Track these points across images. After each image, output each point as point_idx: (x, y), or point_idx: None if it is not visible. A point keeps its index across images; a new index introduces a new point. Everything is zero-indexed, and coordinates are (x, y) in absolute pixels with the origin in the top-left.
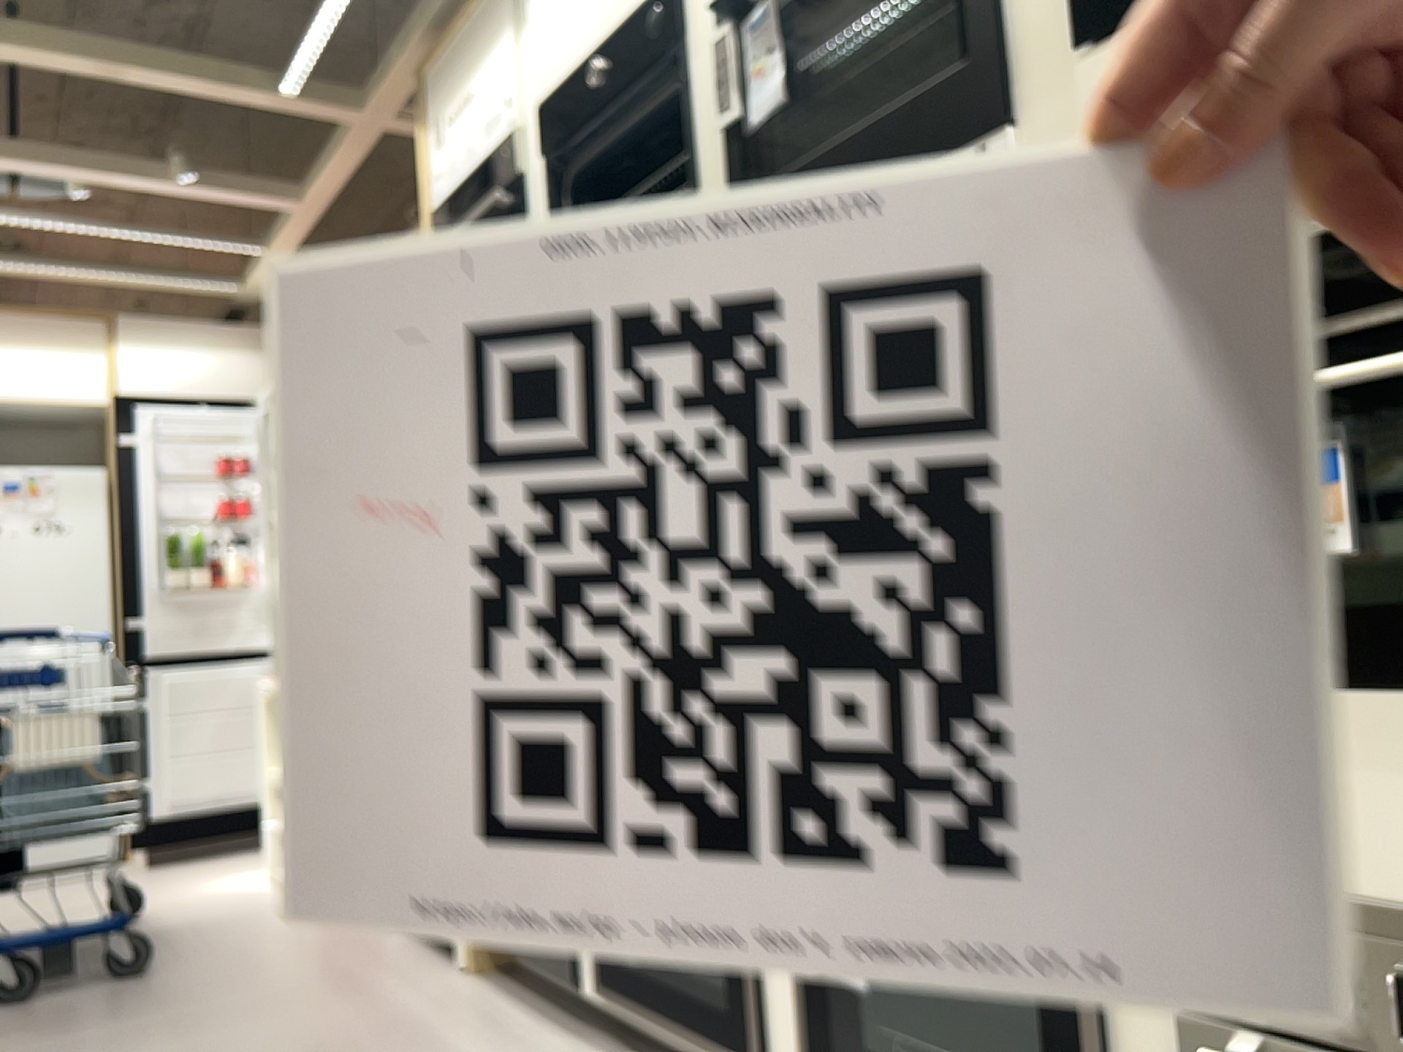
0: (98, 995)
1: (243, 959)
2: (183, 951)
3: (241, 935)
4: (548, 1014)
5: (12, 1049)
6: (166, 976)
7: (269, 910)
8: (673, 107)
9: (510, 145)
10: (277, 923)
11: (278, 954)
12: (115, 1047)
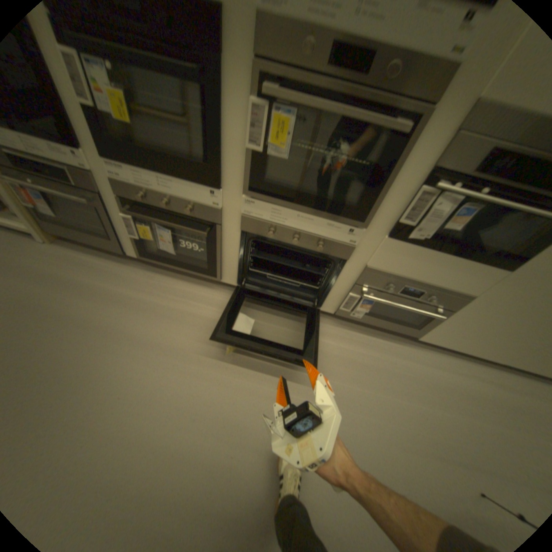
0: None
1: None
2: None
3: None
4: (105, 256)
5: None
6: None
7: None
8: None
9: None
10: None
11: None
12: None
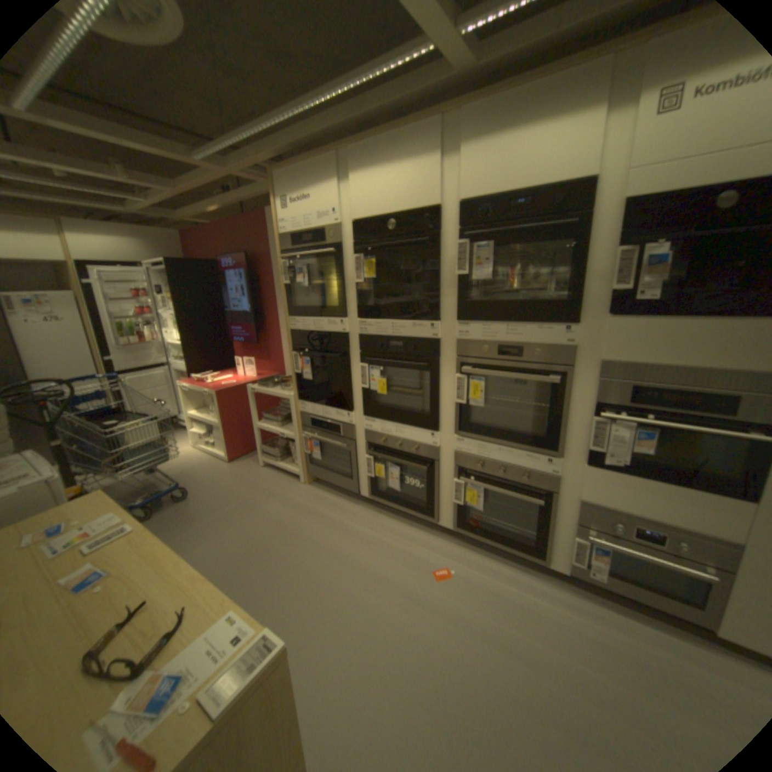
0: (177, 512)
1: (219, 488)
2: (191, 487)
3: (207, 477)
4: (343, 498)
5: (167, 541)
6: (195, 499)
7: (206, 464)
8: (431, 255)
9: (335, 231)
10: (215, 469)
11: (230, 484)
12: (207, 533)
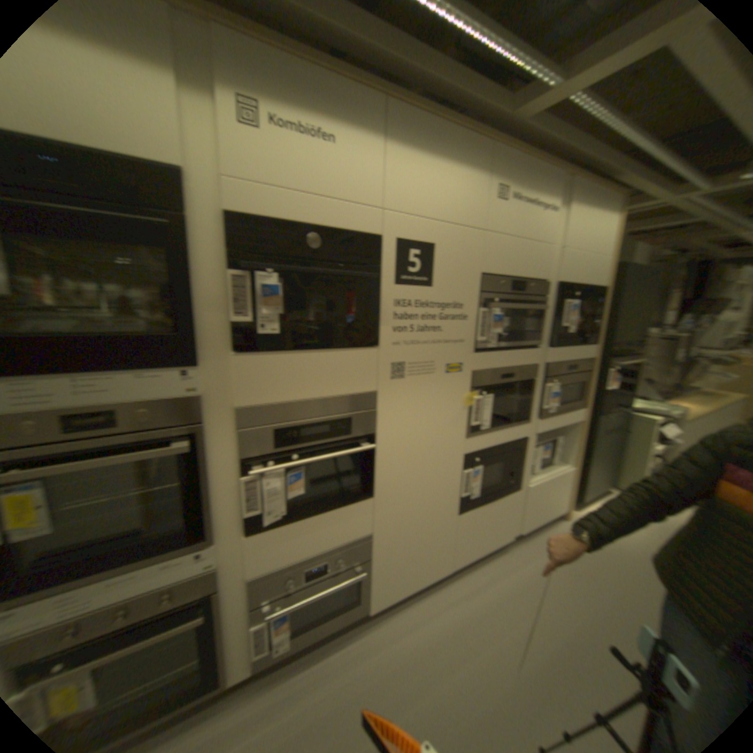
0: None
1: None
2: None
3: None
4: None
5: None
6: None
7: None
8: None
9: None
10: None
11: None
12: None
